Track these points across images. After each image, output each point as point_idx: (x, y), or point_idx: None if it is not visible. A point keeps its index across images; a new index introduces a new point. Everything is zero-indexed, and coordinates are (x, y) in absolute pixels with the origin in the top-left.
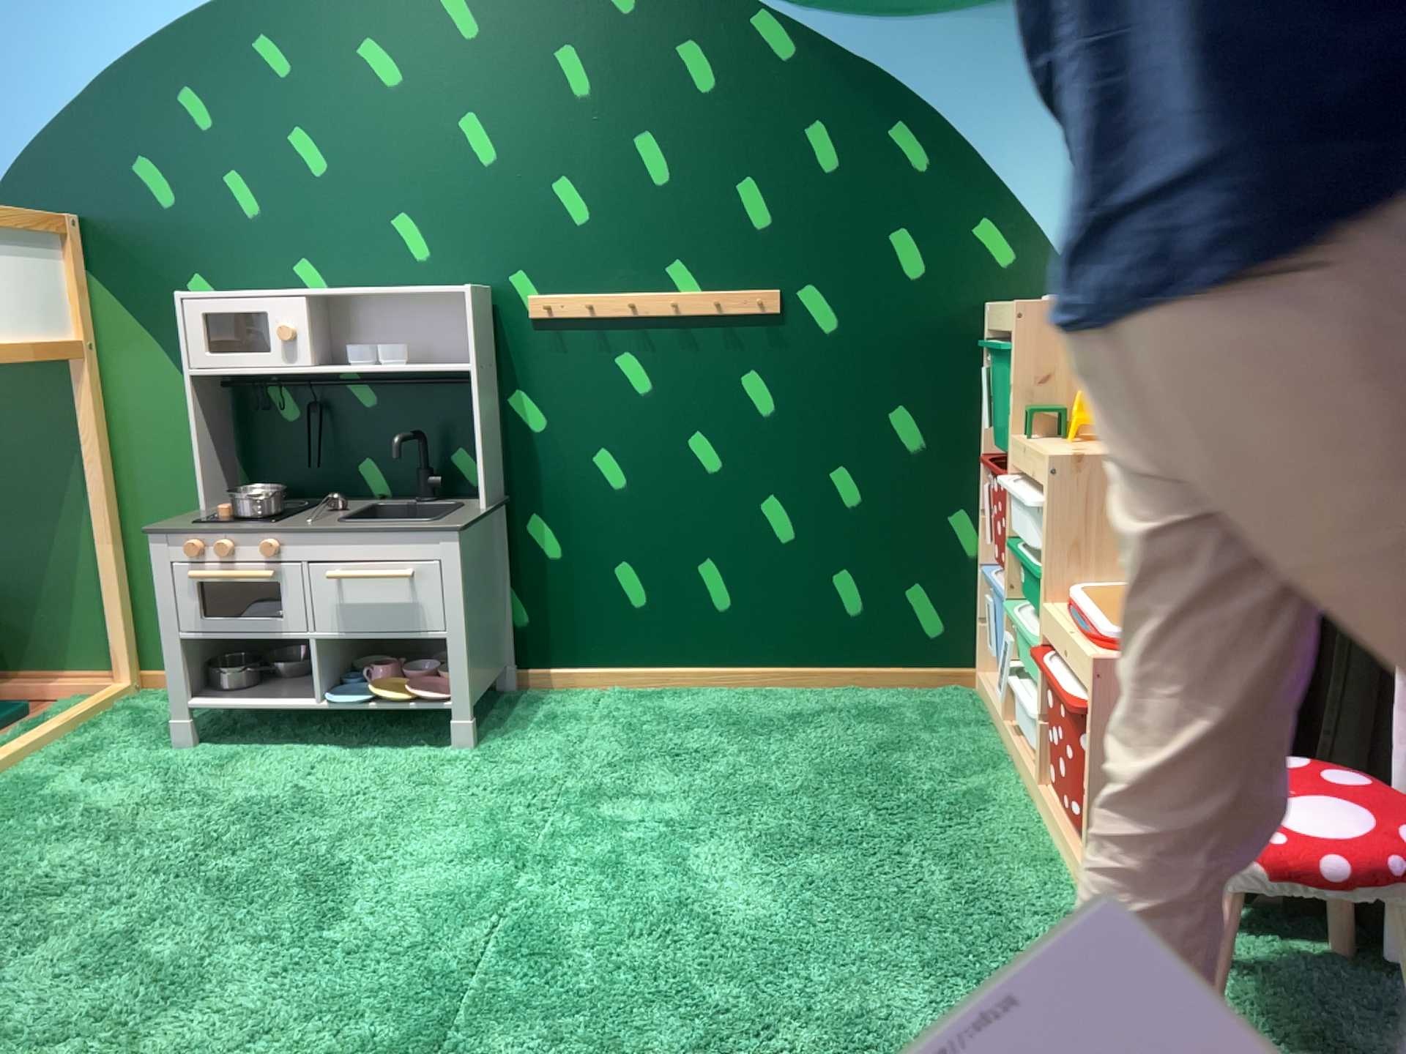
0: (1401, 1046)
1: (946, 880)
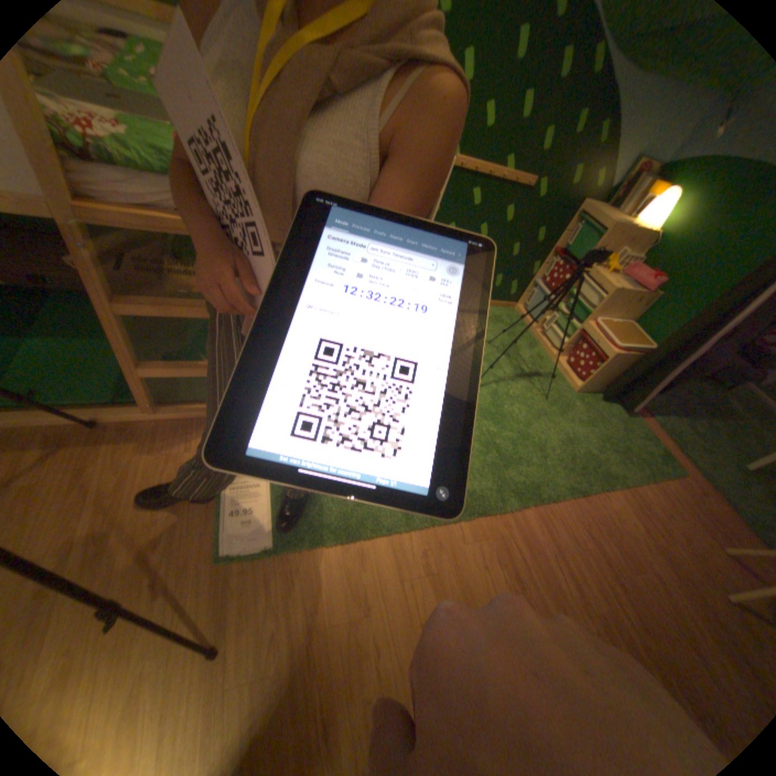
0: (629, 428)
1: (545, 387)
